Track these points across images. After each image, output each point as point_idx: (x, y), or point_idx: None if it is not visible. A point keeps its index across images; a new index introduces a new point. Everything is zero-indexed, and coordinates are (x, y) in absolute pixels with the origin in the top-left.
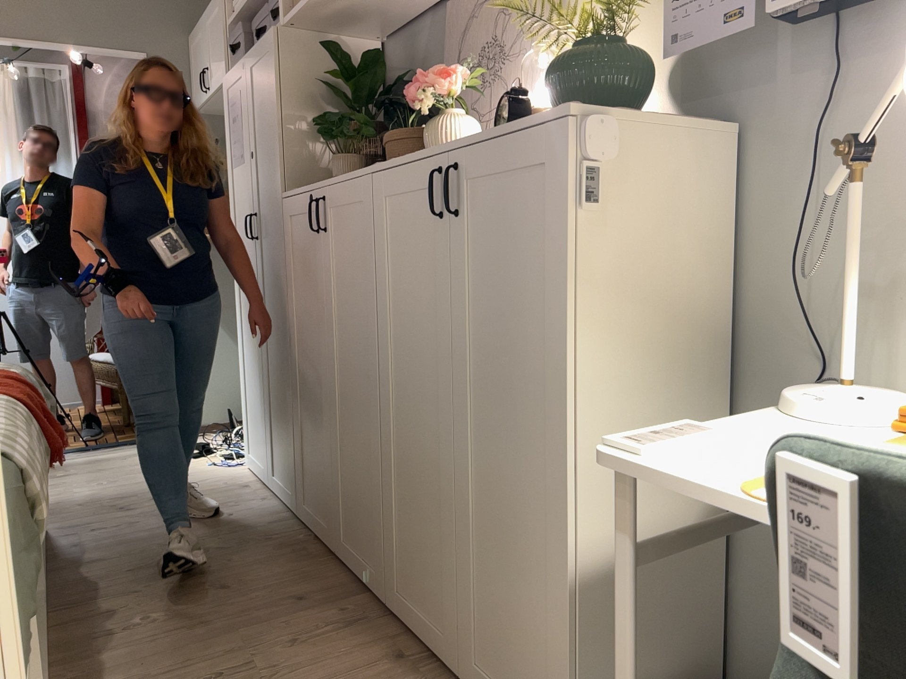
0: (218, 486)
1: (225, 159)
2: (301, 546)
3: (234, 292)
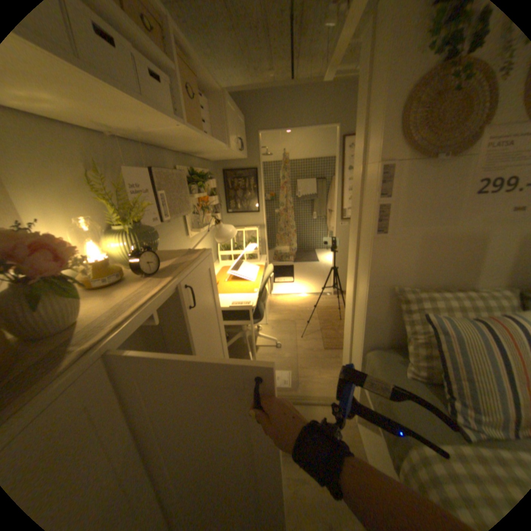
0: None
1: None
2: None
3: None
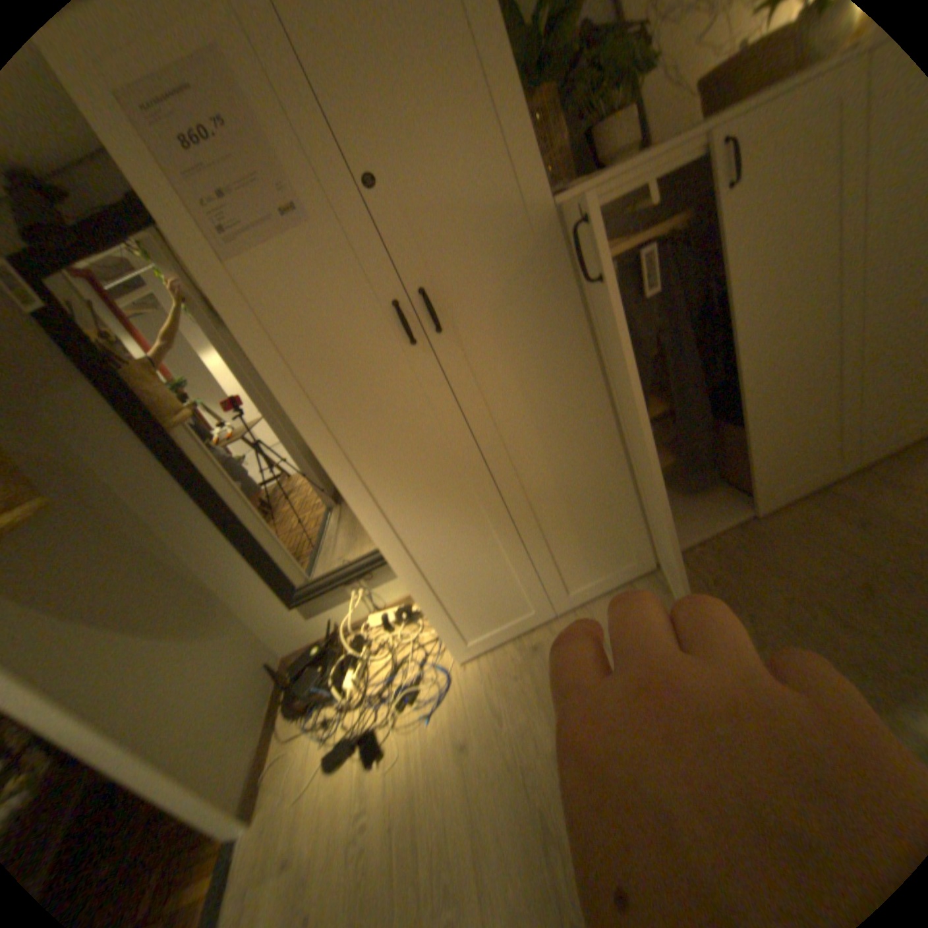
0: (527, 681)
1: (179, 249)
2: (730, 551)
3: (336, 479)
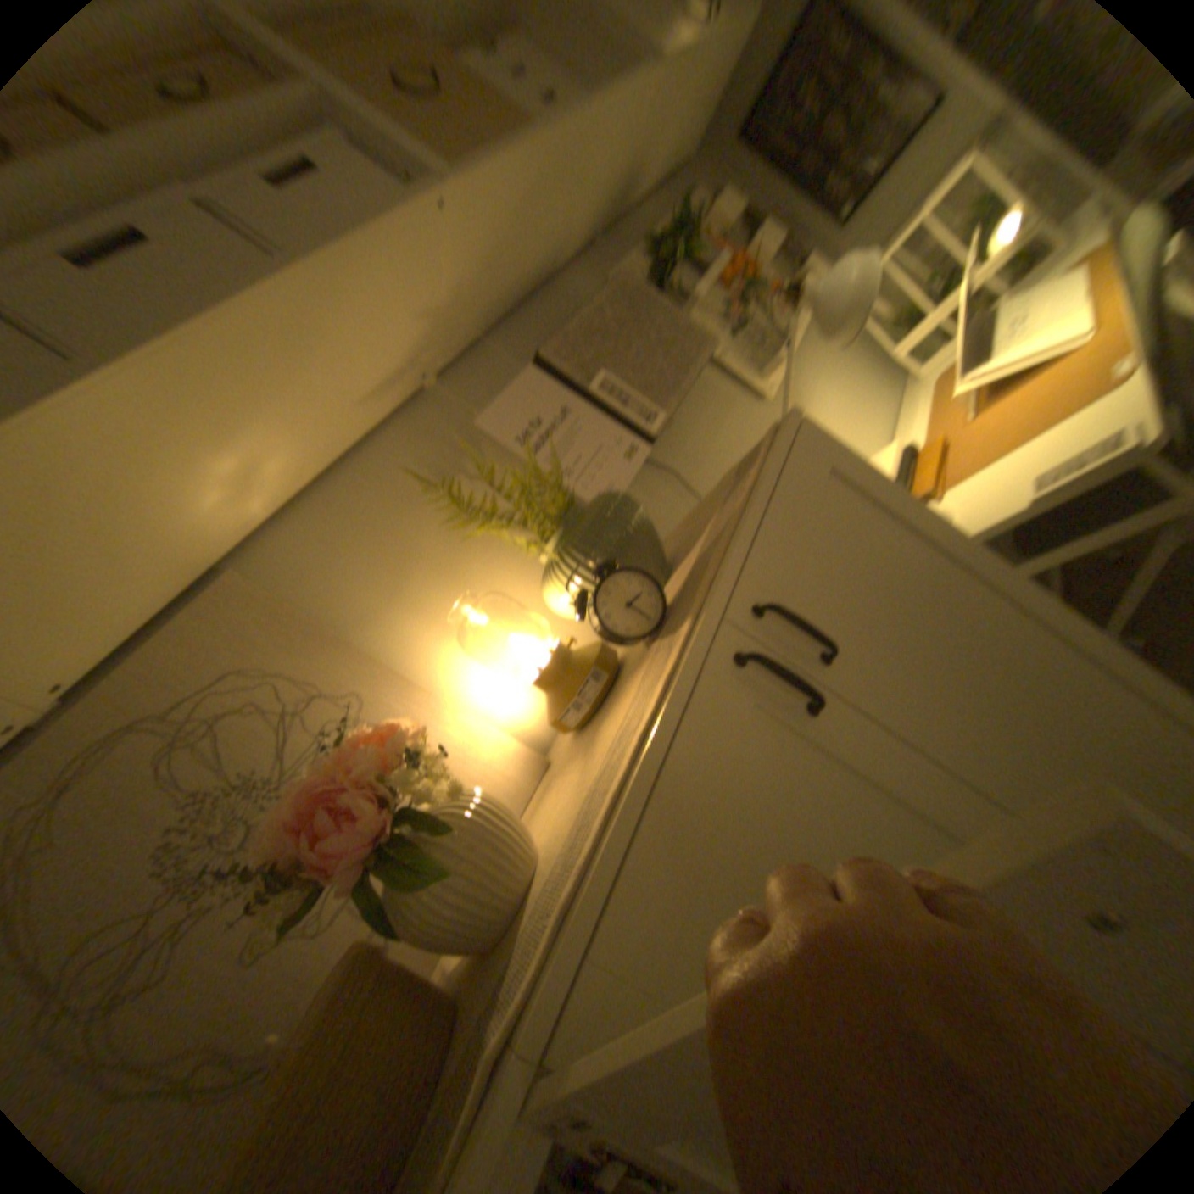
0: None
1: None
2: None
3: None
